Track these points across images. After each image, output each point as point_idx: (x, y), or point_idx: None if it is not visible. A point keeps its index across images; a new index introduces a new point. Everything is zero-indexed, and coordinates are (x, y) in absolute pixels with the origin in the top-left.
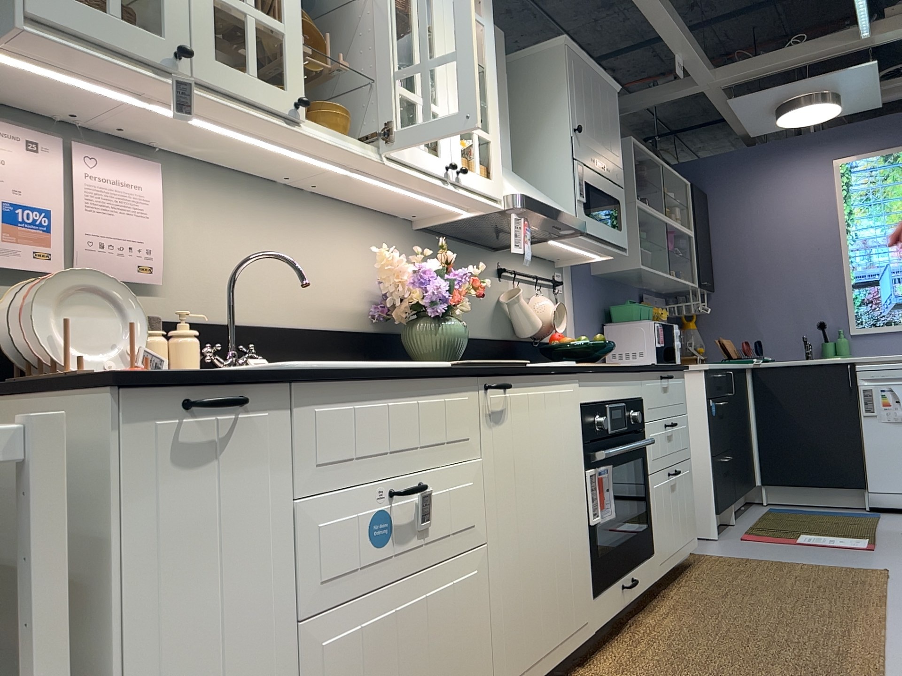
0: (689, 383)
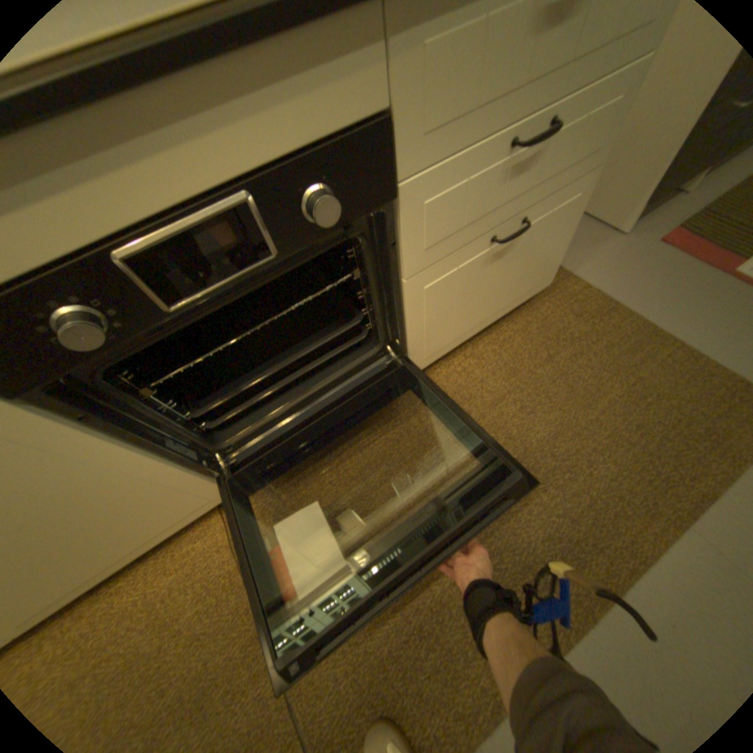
0: None
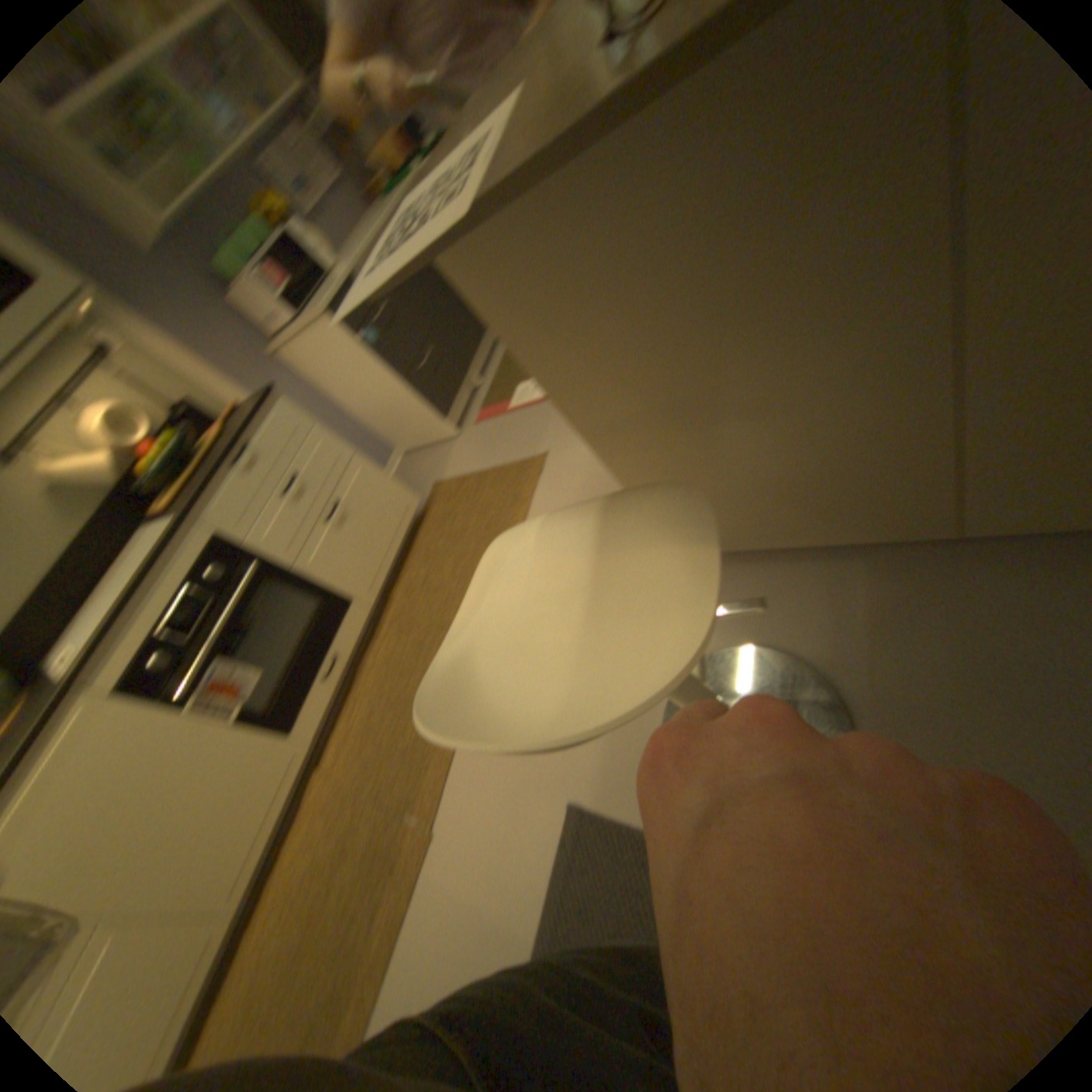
0: (325, 332)
